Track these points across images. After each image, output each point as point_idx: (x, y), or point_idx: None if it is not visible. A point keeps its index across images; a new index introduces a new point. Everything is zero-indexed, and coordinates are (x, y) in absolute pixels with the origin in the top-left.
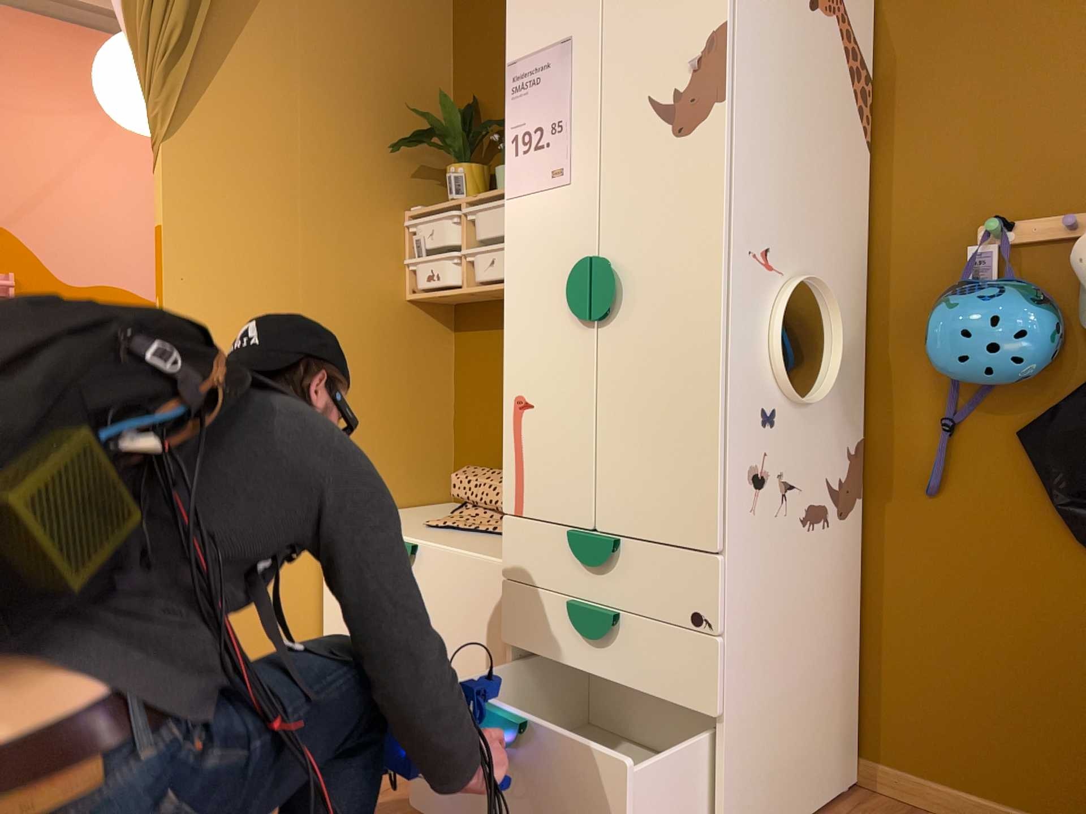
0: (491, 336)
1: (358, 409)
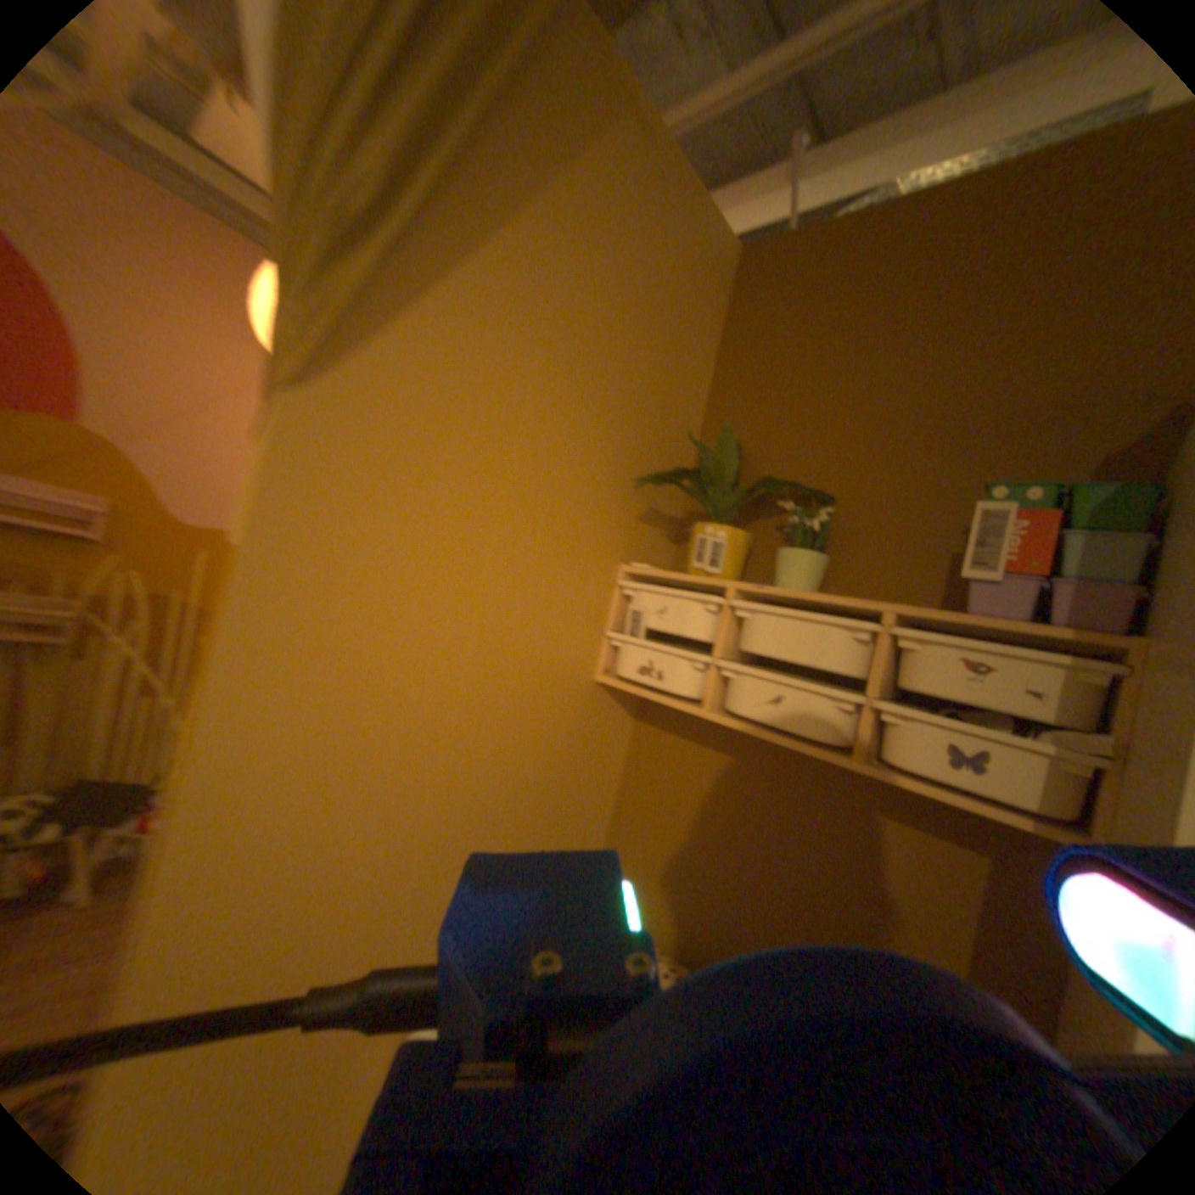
0: (701, 756)
1: (506, 841)
